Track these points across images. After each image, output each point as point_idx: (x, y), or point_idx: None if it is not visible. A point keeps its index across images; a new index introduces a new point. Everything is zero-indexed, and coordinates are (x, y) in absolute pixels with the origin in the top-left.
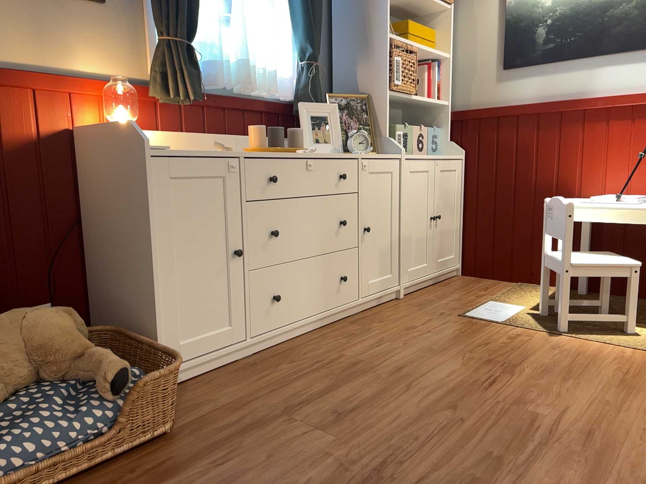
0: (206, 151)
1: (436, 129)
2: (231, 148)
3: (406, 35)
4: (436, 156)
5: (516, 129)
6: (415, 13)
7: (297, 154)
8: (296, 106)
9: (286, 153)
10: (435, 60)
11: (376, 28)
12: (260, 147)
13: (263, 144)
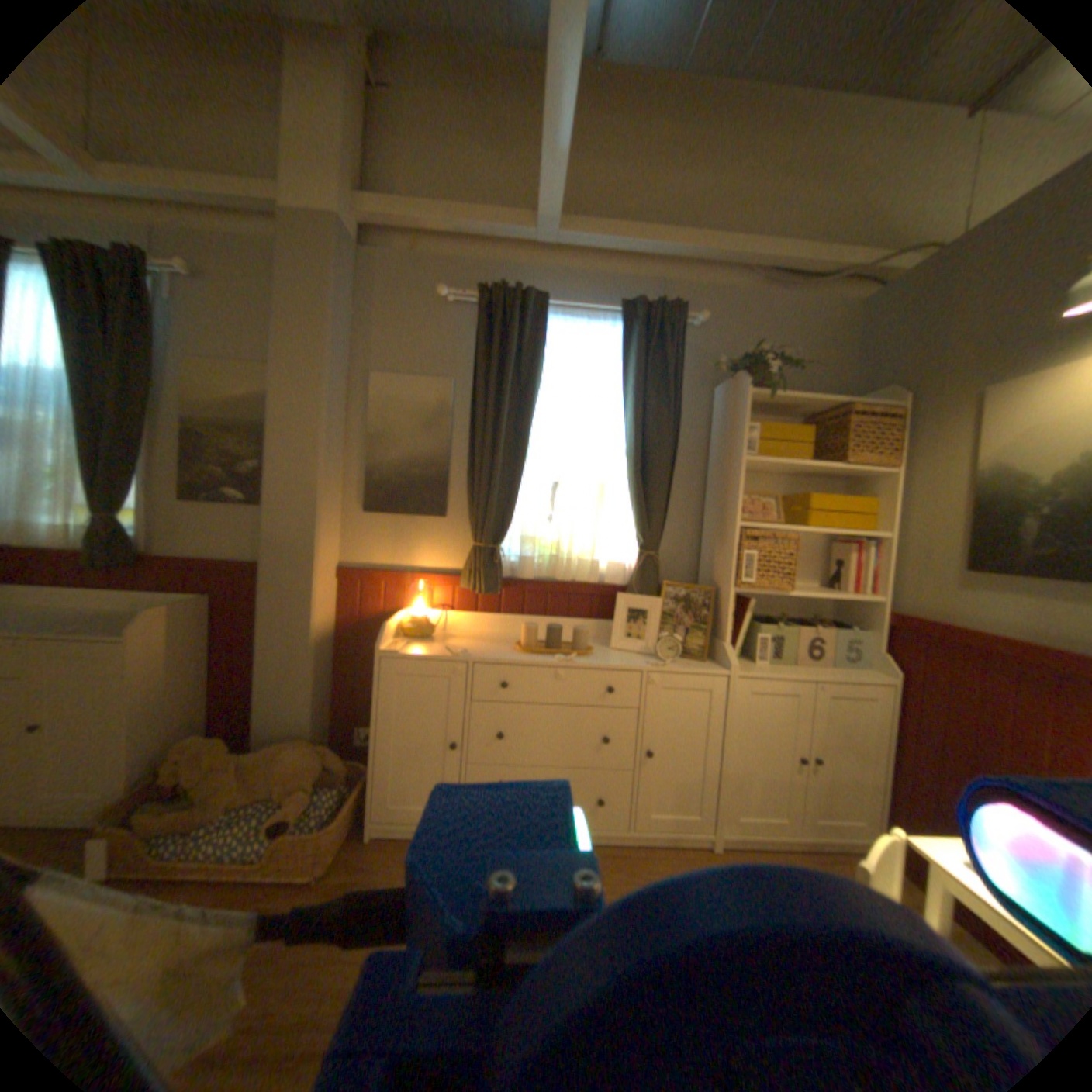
0: (446, 652)
1: (868, 632)
2: (466, 653)
3: (808, 510)
4: (827, 676)
5: (983, 670)
6: (850, 475)
7: (548, 662)
8: (628, 592)
9: (547, 656)
10: (876, 536)
11: (730, 513)
12: (523, 647)
13: (532, 643)
